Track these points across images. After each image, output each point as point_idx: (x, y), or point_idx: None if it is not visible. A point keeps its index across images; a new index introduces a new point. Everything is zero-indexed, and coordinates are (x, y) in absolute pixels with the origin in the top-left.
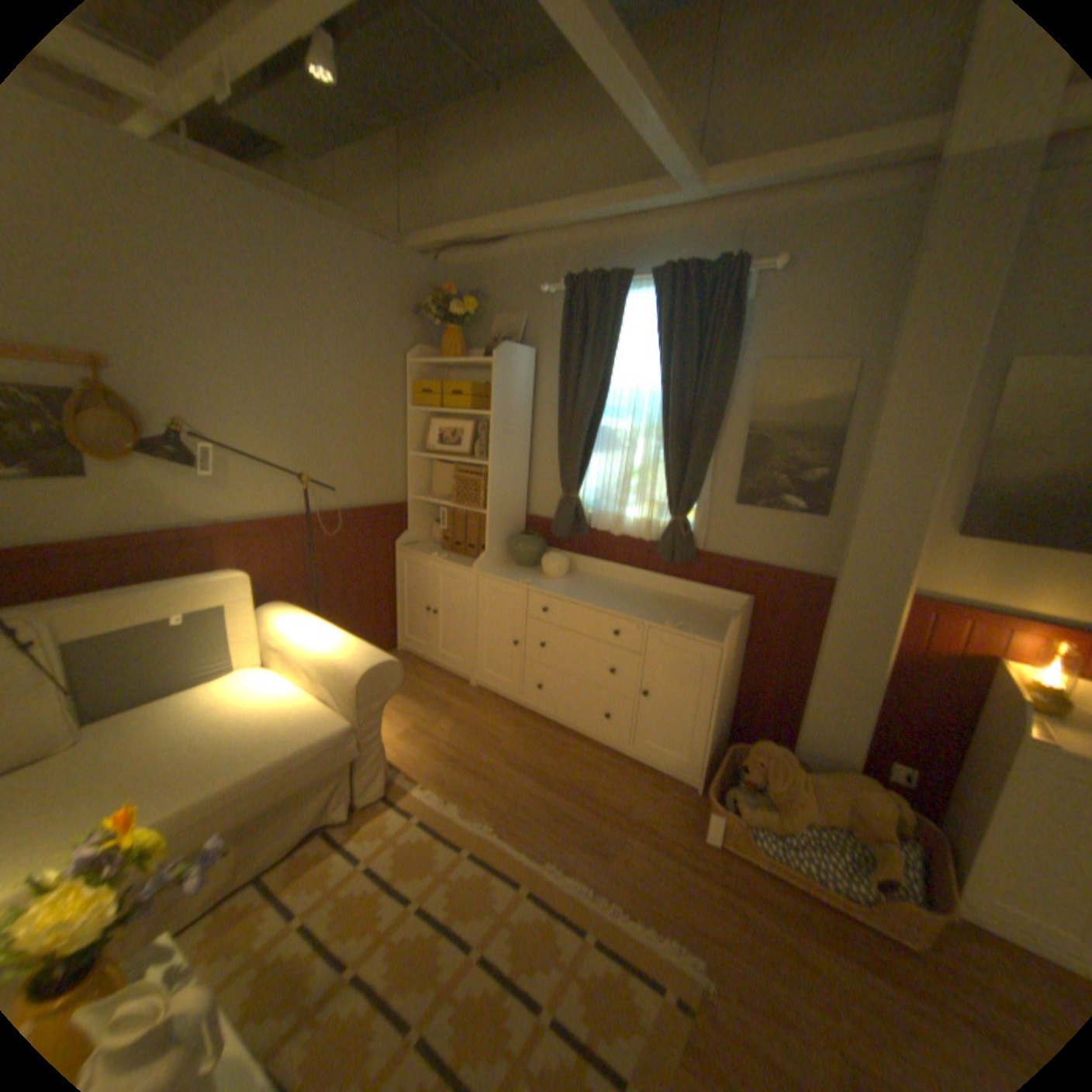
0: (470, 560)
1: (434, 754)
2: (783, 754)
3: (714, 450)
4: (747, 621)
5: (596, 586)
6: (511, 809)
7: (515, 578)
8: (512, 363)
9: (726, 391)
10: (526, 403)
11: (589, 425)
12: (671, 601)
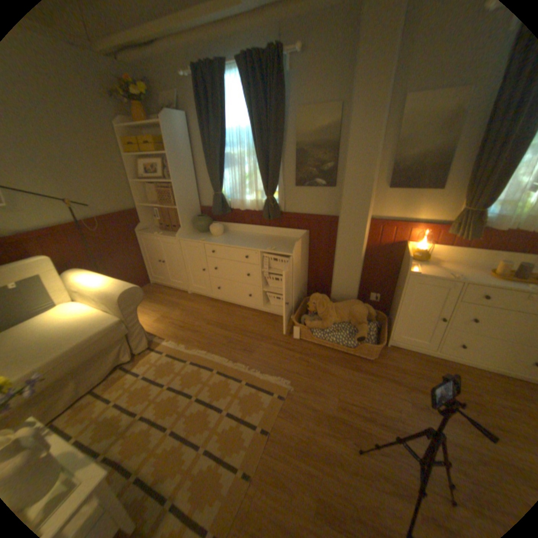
0: (174, 233)
1: (171, 326)
2: (322, 297)
3: (281, 159)
4: (306, 242)
5: (237, 237)
6: (208, 342)
7: (196, 239)
8: (171, 121)
9: (281, 126)
10: (185, 144)
11: (219, 153)
12: (272, 239)
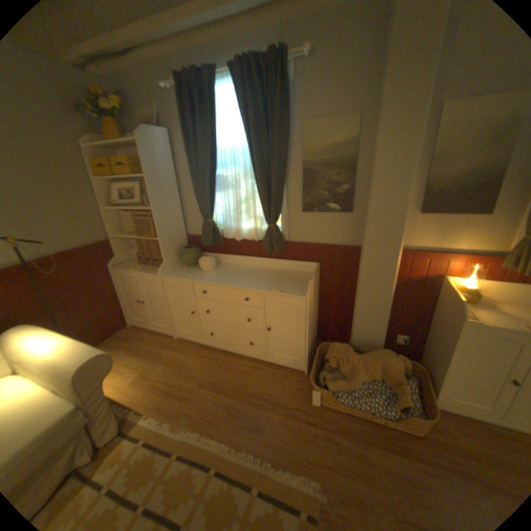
0: (156, 268)
1: (152, 392)
2: (345, 348)
3: (285, 181)
4: (318, 277)
5: (233, 271)
6: (202, 416)
7: (183, 276)
8: (150, 139)
9: (286, 142)
10: (168, 165)
11: (209, 175)
12: (275, 273)
